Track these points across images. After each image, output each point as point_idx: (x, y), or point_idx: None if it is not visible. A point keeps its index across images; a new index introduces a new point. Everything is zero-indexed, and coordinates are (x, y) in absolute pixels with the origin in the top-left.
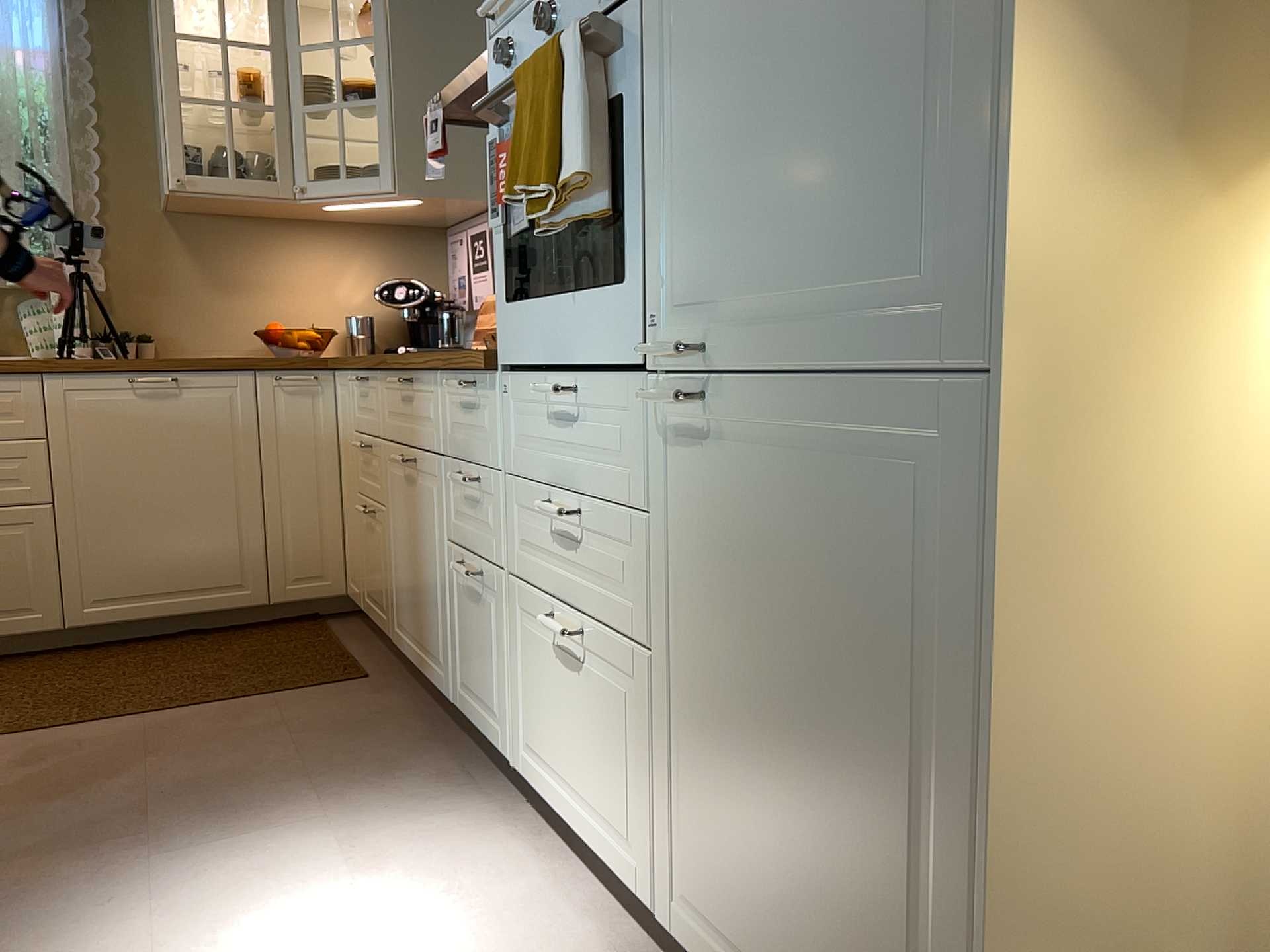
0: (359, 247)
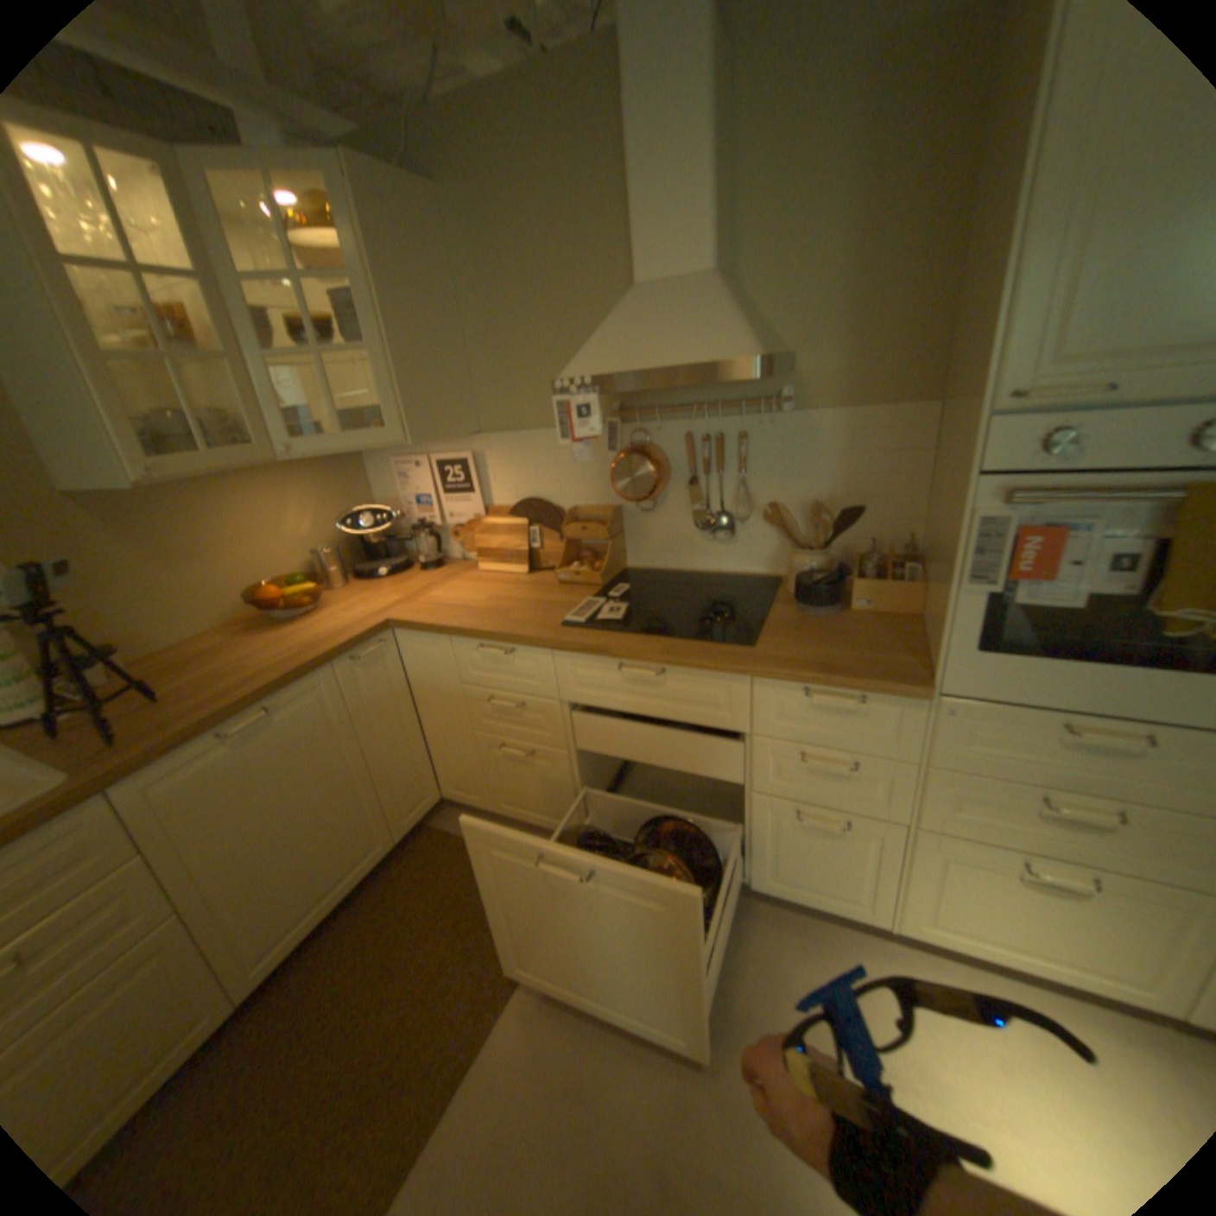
0: (291, 480)
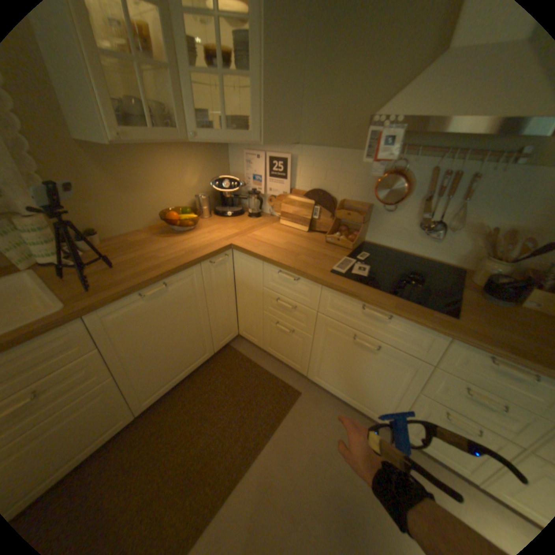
0: (191, 154)
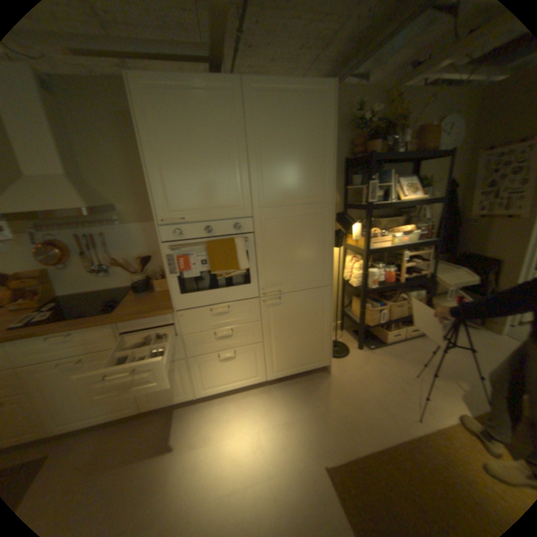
0: None
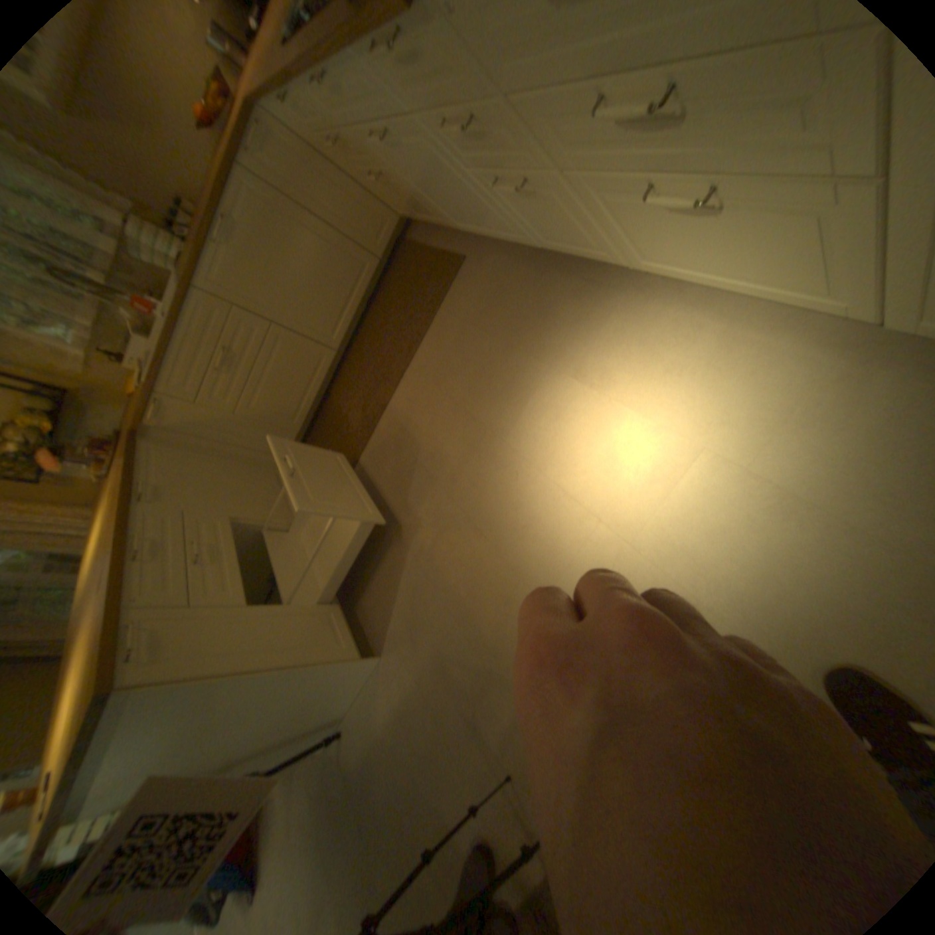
0: None
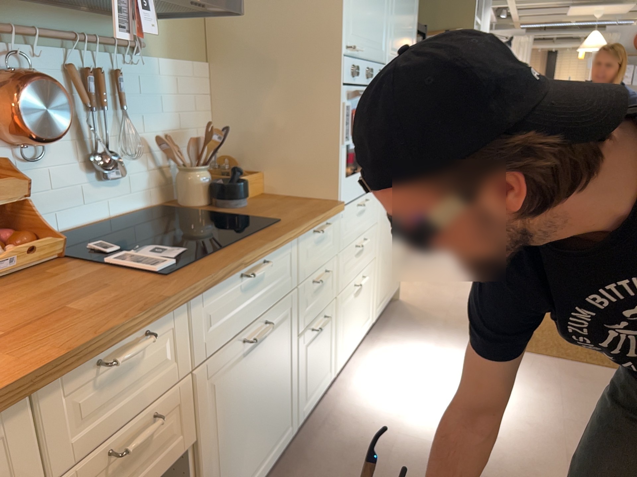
0: None
